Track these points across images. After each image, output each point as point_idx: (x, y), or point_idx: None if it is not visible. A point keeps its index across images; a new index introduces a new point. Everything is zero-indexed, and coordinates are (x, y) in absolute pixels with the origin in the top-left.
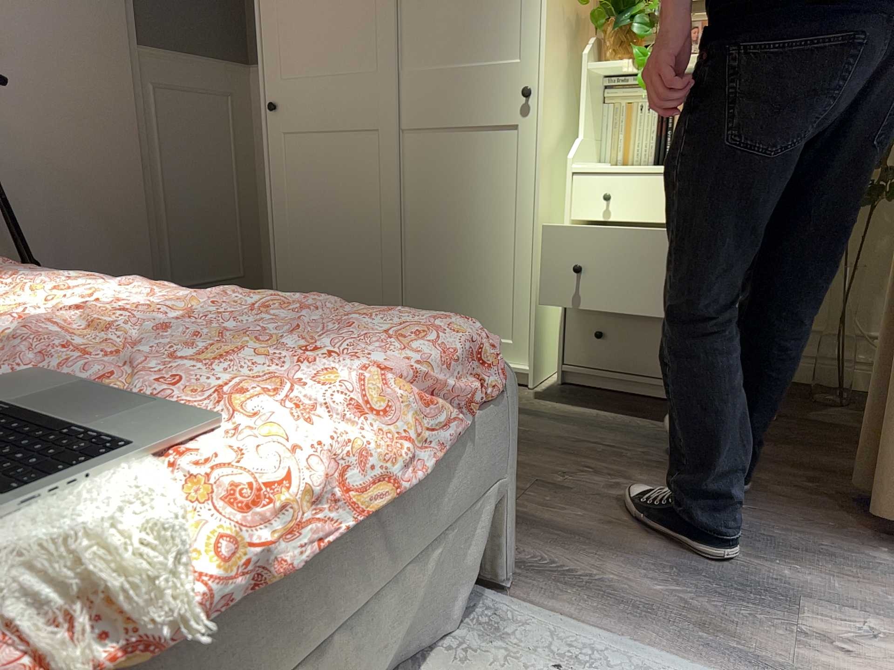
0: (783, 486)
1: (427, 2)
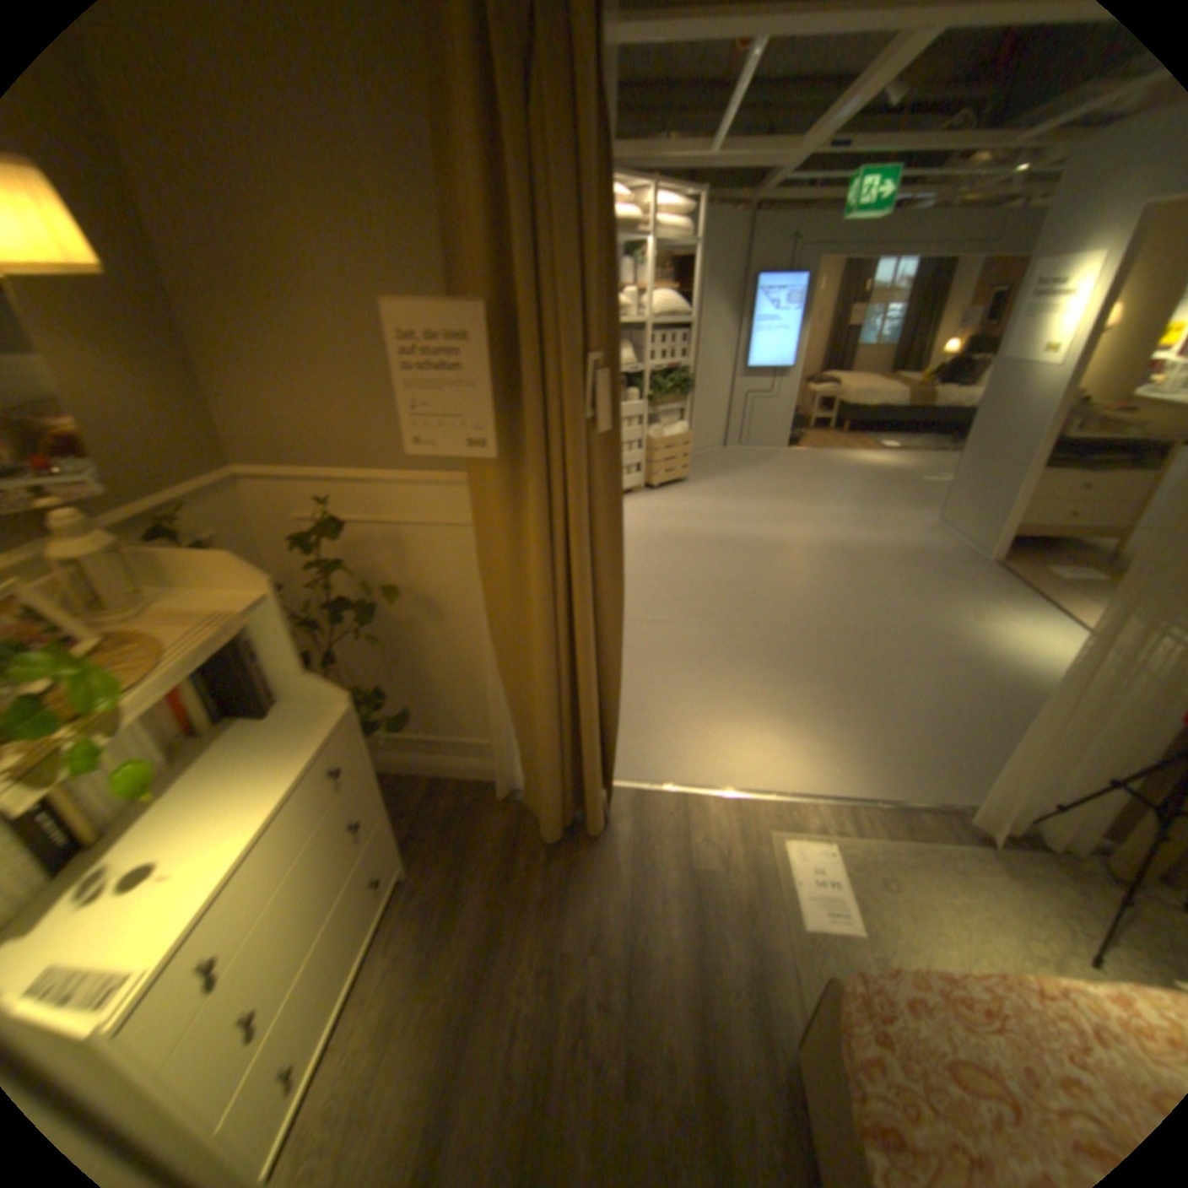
0: (544, 875)
1: None
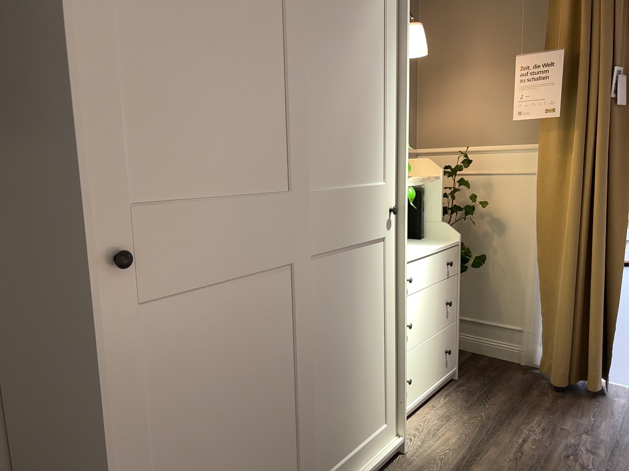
0: (545, 397)
1: (325, 121)
